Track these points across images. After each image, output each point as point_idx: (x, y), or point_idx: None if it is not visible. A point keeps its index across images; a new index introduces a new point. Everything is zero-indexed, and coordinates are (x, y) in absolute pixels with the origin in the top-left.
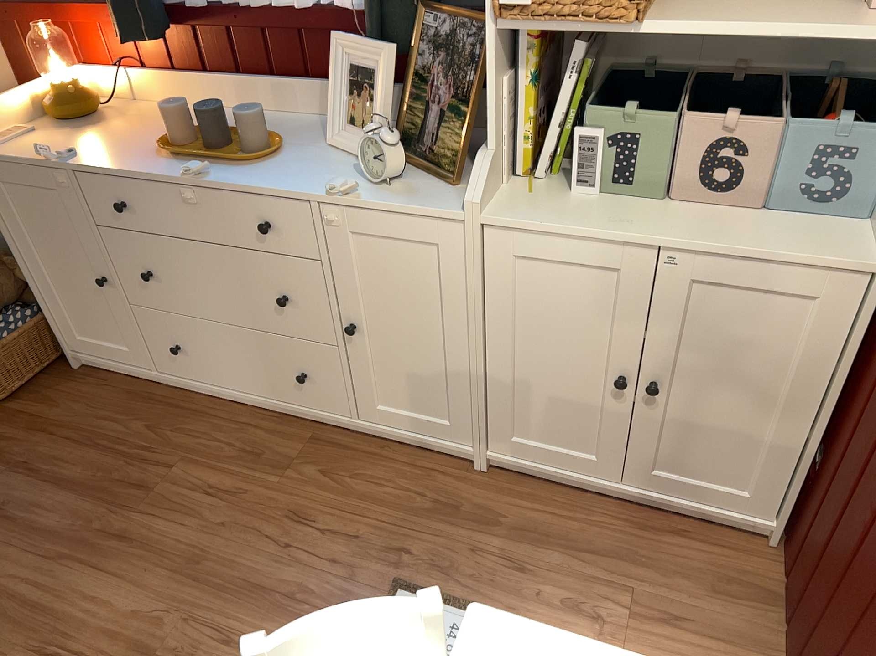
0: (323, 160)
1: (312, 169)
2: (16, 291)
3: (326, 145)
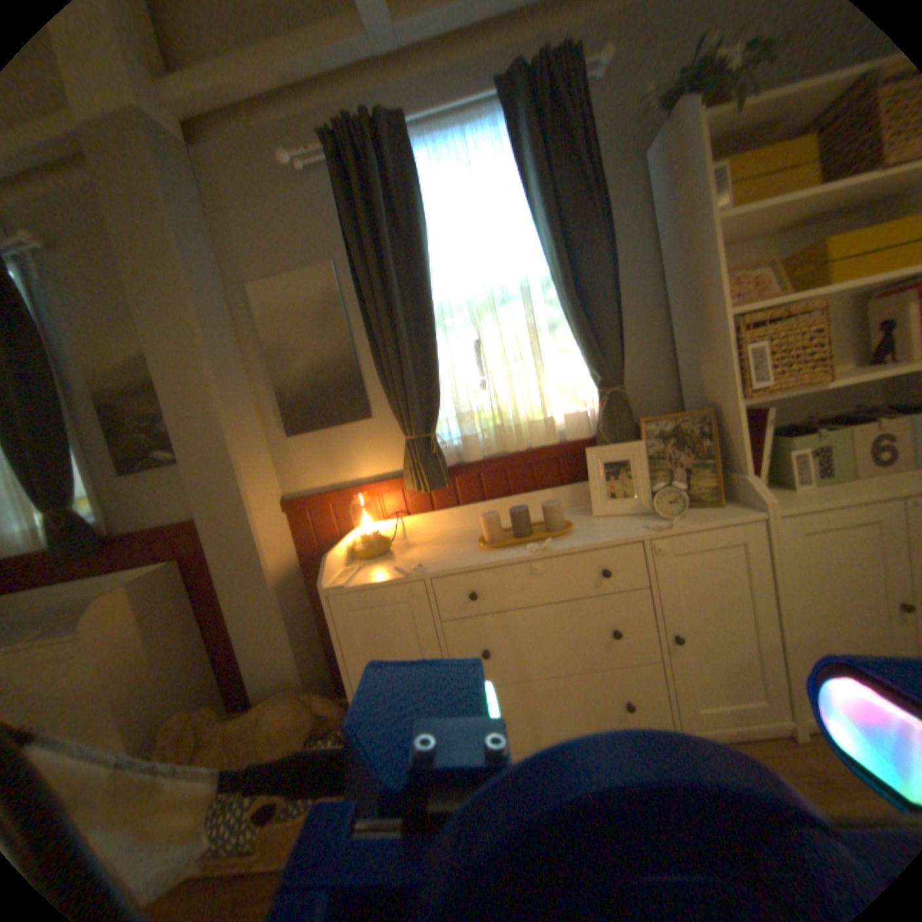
0: (599, 522)
1: (604, 527)
2: (305, 728)
3: (585, 517)
